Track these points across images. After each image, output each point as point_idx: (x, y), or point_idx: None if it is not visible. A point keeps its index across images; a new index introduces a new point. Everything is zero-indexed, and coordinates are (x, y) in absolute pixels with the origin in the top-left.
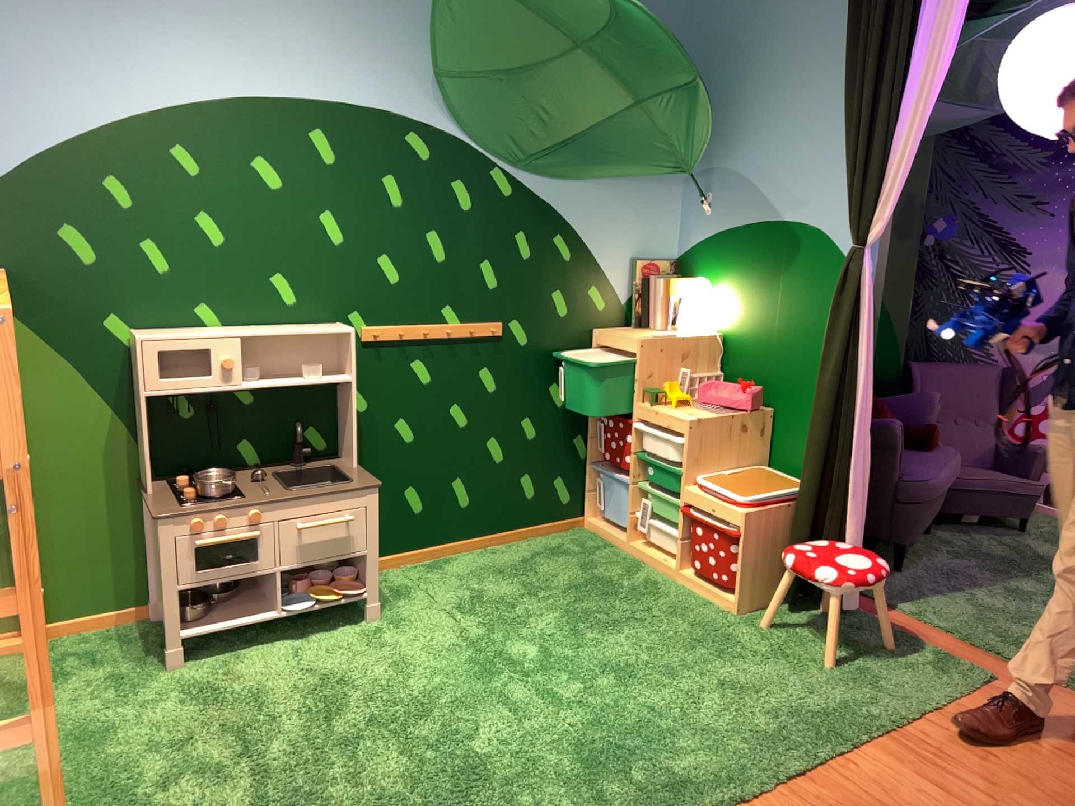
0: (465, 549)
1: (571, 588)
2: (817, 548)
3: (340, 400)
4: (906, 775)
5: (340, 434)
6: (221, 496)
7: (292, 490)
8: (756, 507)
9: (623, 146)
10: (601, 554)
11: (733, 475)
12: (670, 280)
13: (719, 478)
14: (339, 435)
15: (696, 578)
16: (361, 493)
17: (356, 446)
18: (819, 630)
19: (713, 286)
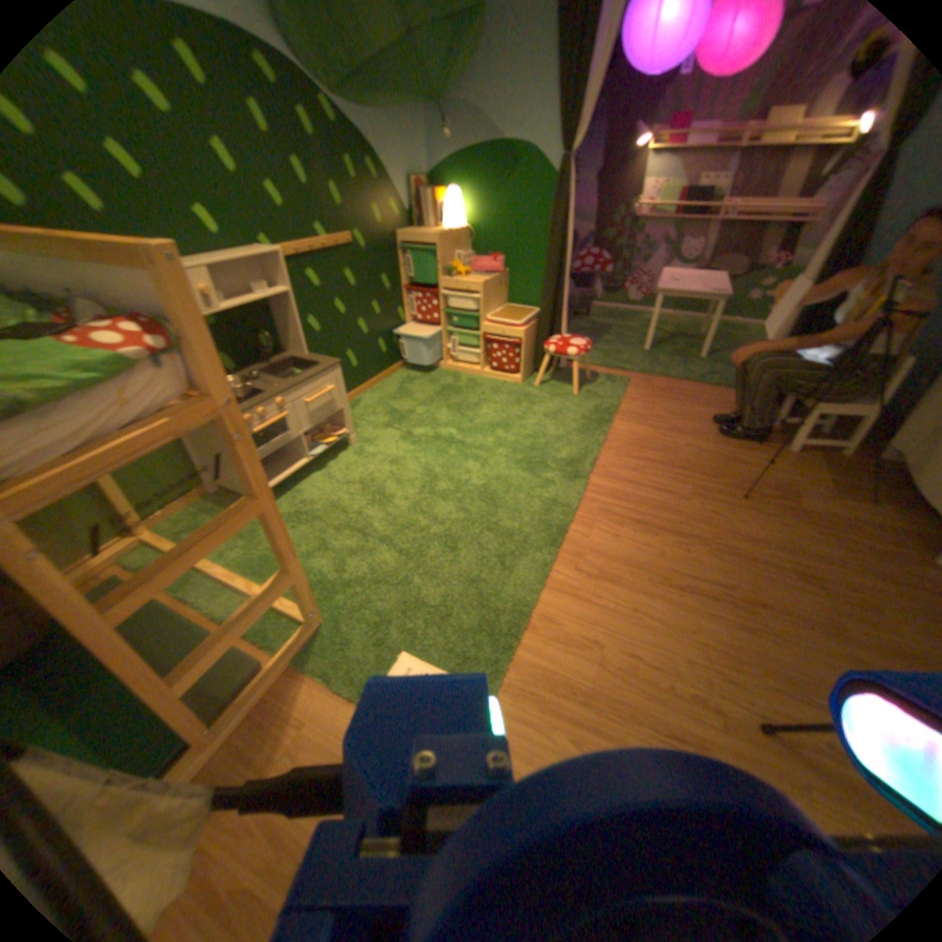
0: (357, 391)
1: (435, 395)
2: (556, 340)
3: (264, 307)
4: (637, 429)
5: (272, 334)
6: (240, 396)
7: (283, 379)
8: (524, 326)
9: (395, 70)
10: (431, 374)
11: (499, 311)
12: (428, 187)
13: (495, 314)
14: (272, 335)
15: (491, 373)
16: (325, 370)
17: (297, 339)
18: (558, 381)
19: (457, 190)
